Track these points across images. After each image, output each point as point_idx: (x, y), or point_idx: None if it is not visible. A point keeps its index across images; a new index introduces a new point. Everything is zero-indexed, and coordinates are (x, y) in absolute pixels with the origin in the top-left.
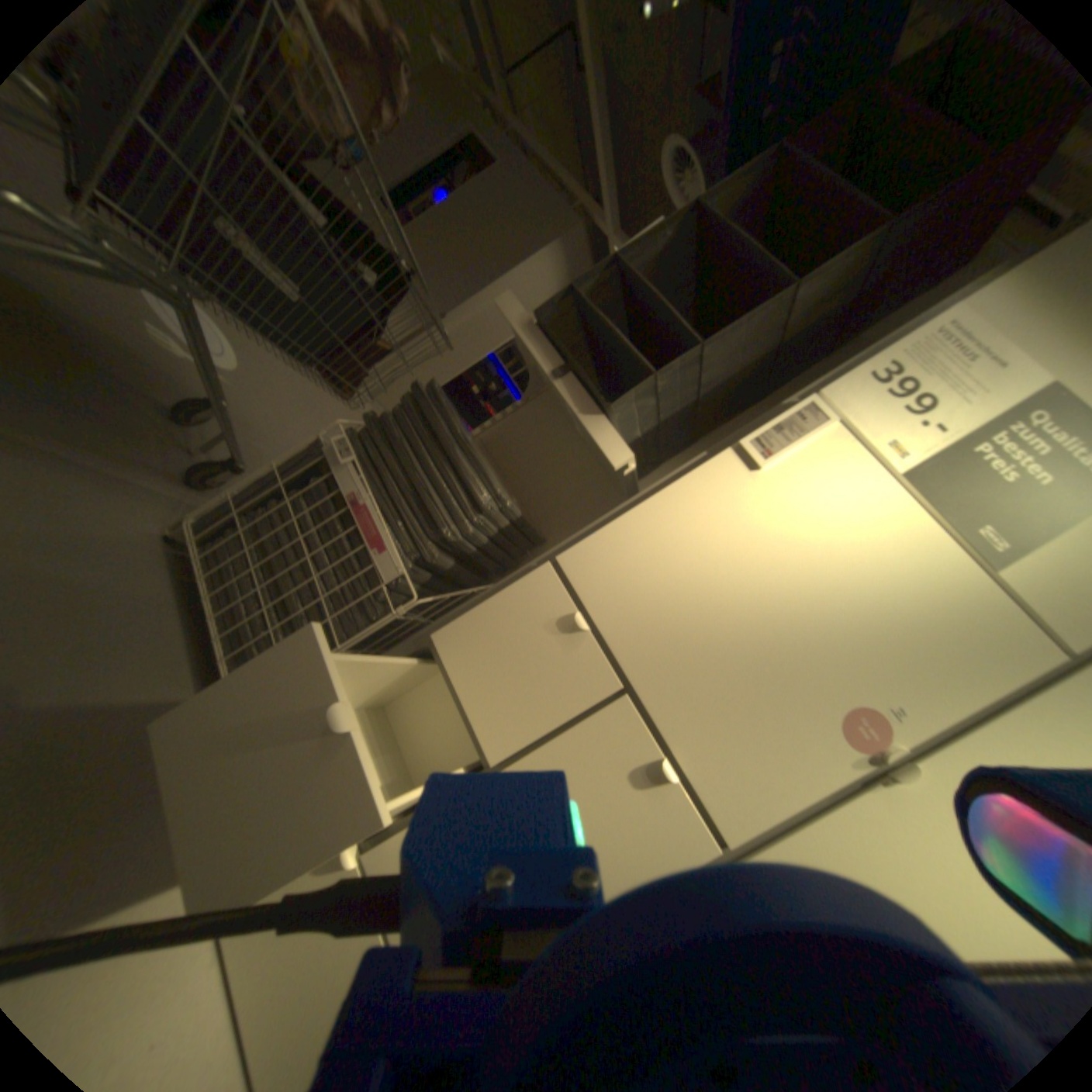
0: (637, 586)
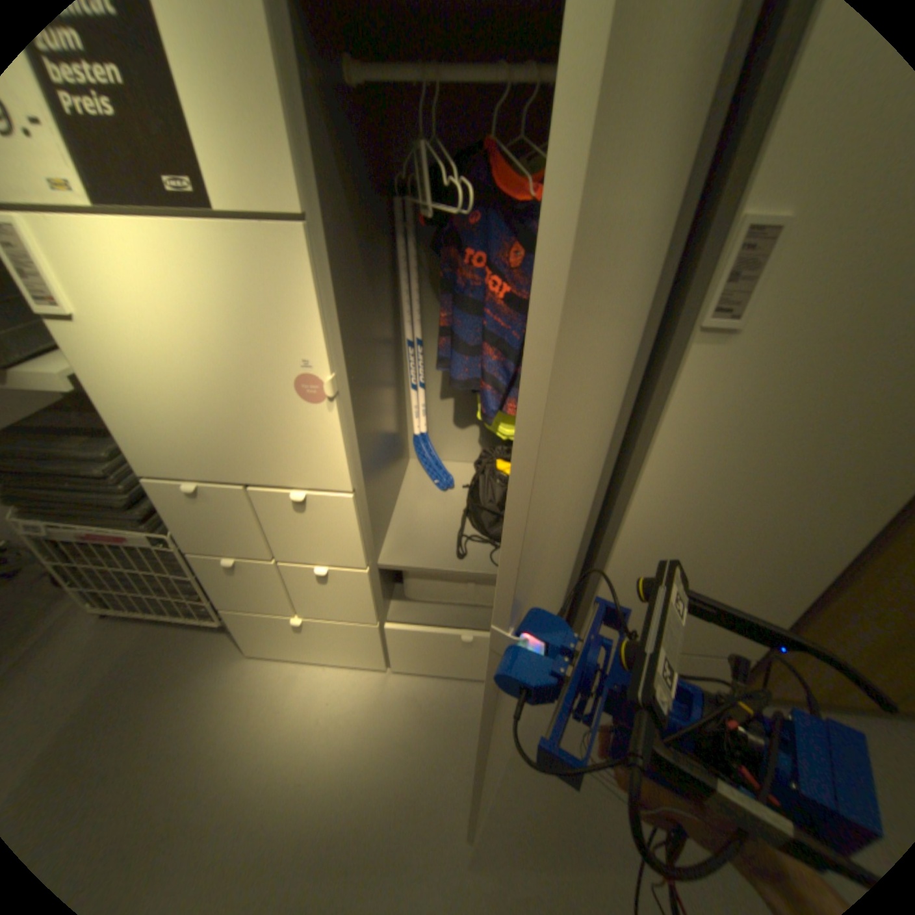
0: (166, 442)
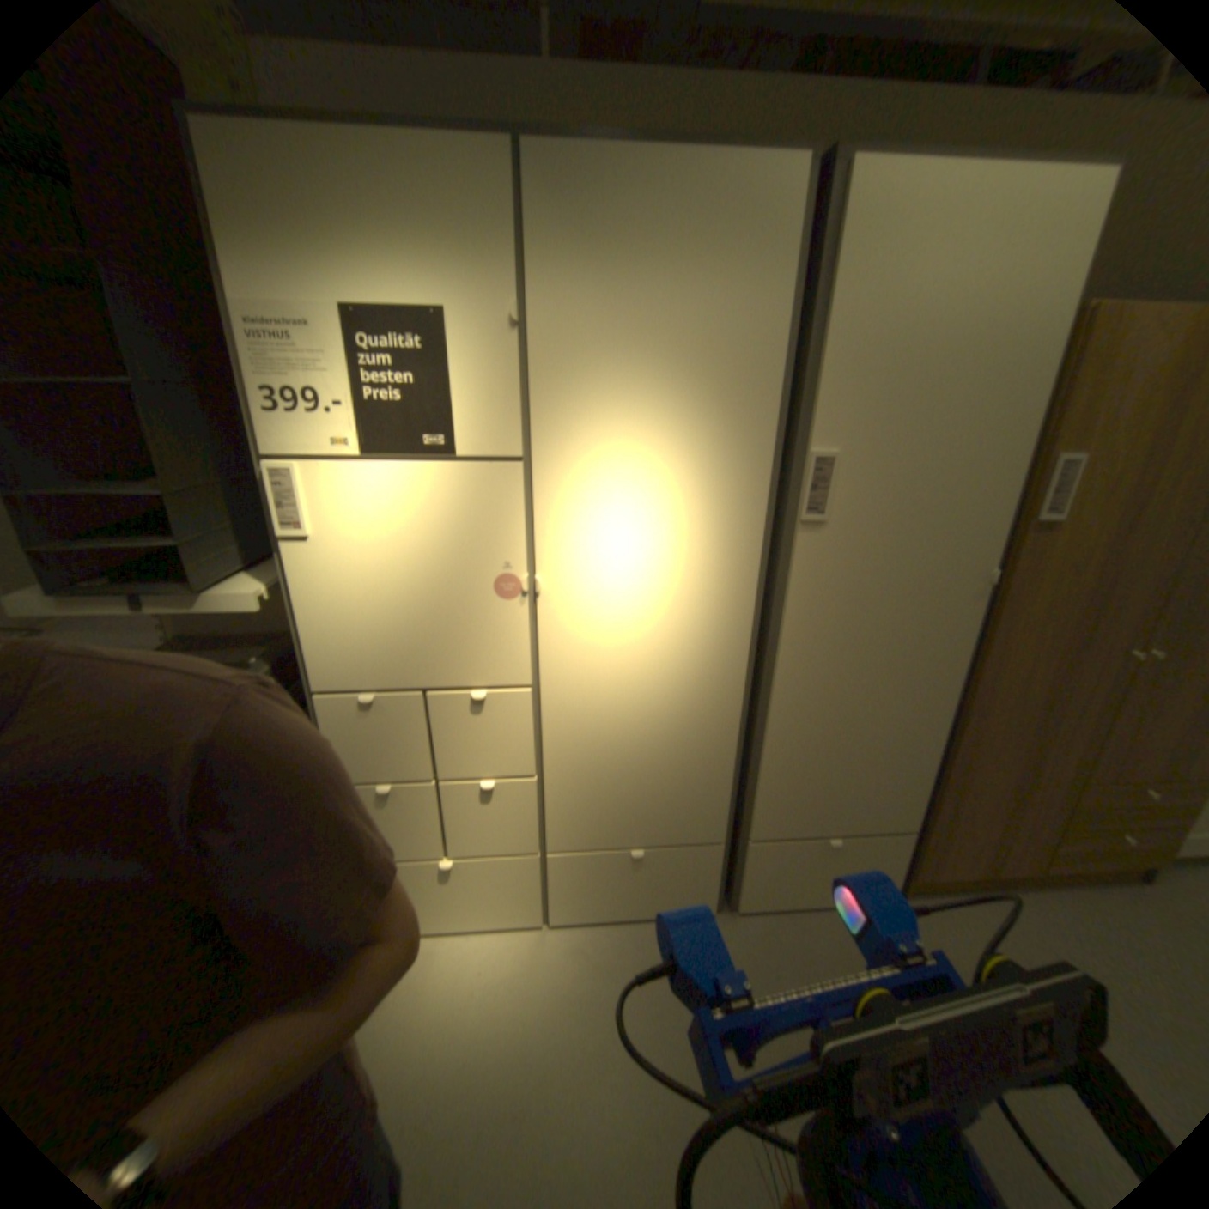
0: (356, 651)
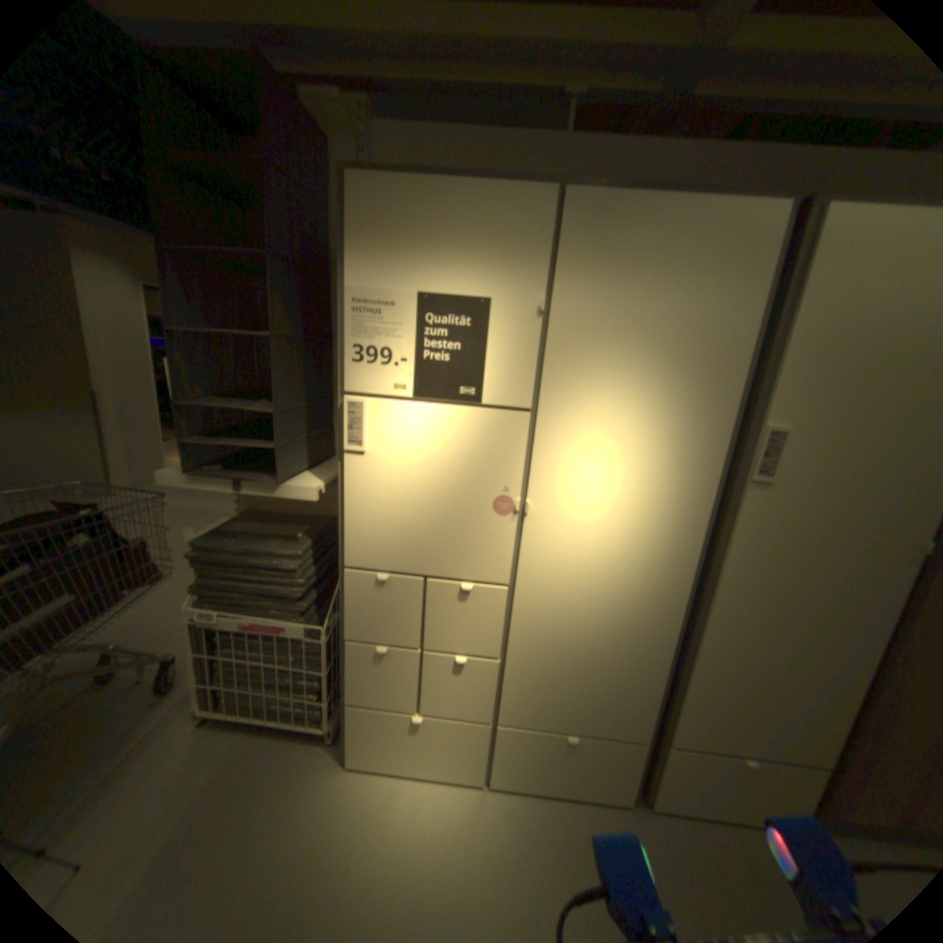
0: (382, 540)
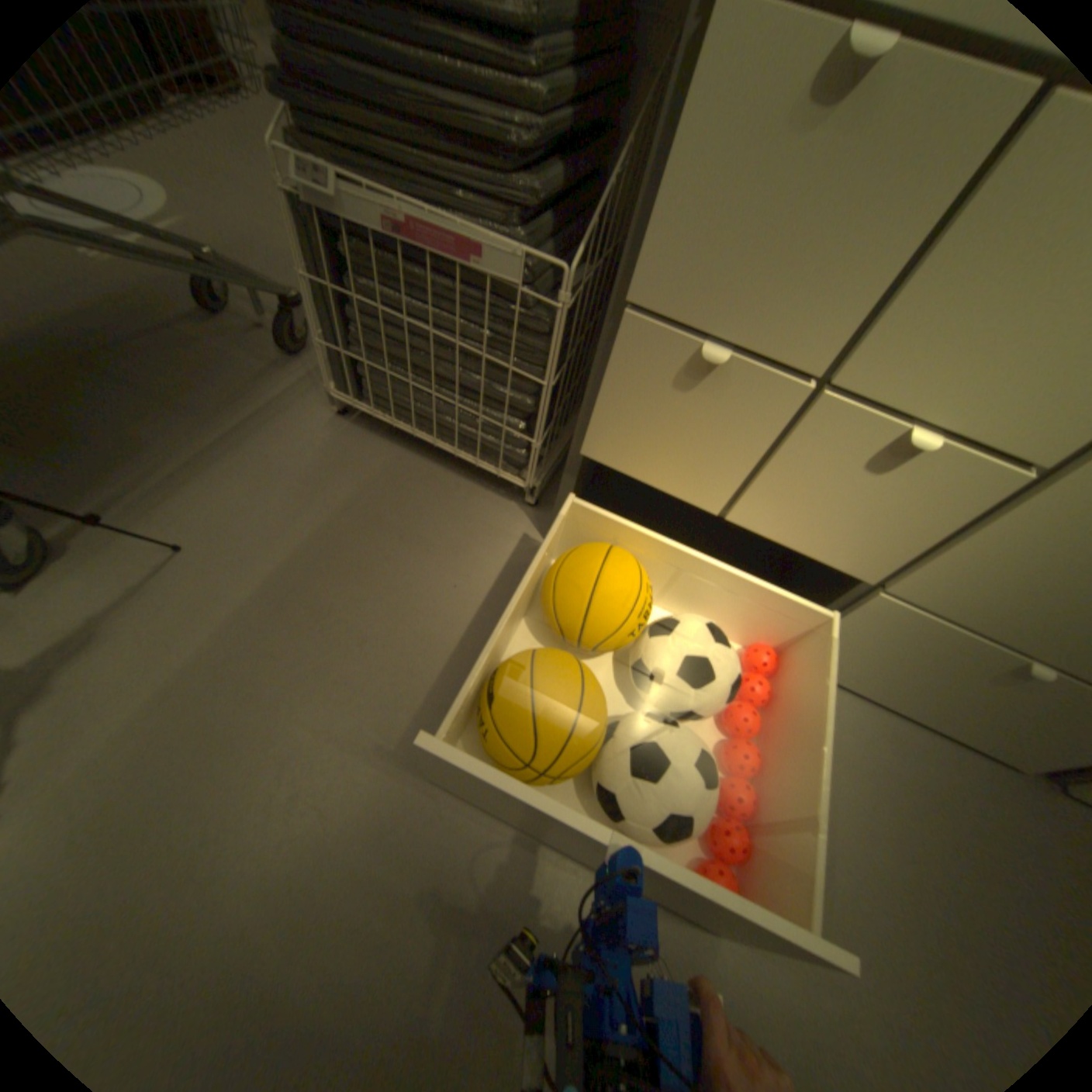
0: None
